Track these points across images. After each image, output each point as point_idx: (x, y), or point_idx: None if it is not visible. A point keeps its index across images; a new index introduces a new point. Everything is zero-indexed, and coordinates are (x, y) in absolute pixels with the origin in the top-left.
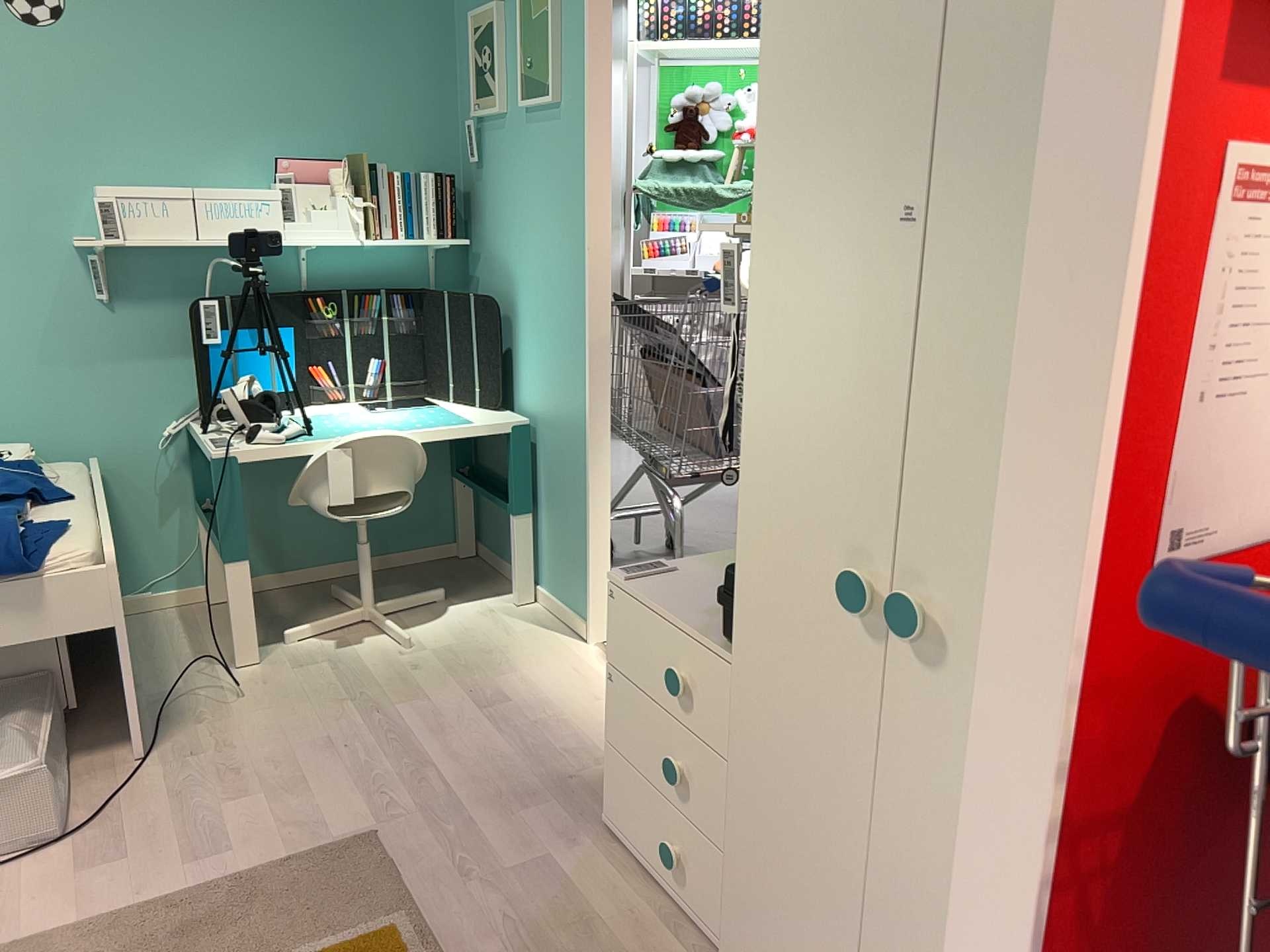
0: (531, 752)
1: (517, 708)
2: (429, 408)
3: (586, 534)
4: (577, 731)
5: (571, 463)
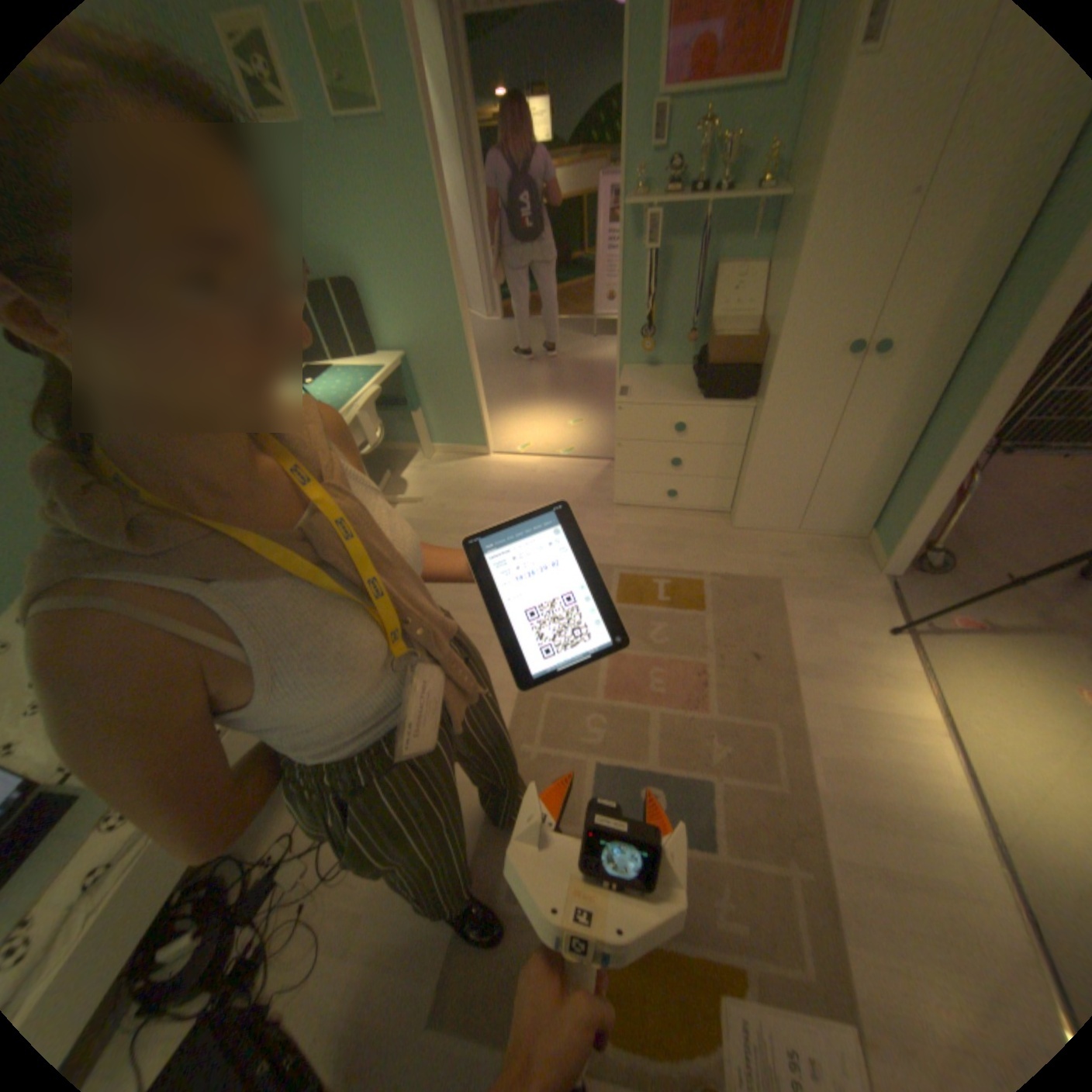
0: (547, 501)
1: (512, 492)
2: (331, 369)
3: (474, 402)
4: (547, 485)
5: (450, 368)
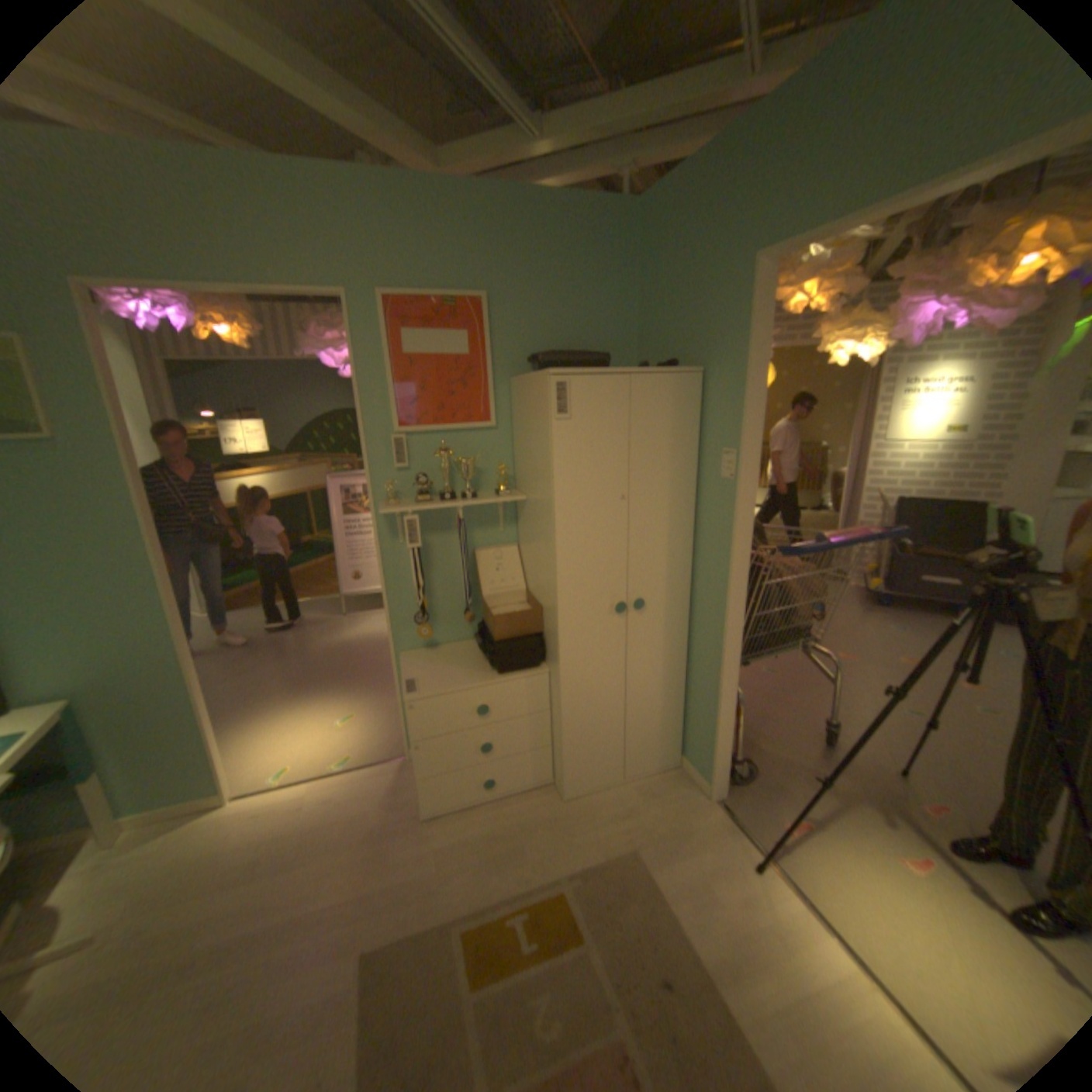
0: (330, 852)
1: (272, 857)
2: None
3: (198, 739)
4: (325, 824)
5: (157, 704)
